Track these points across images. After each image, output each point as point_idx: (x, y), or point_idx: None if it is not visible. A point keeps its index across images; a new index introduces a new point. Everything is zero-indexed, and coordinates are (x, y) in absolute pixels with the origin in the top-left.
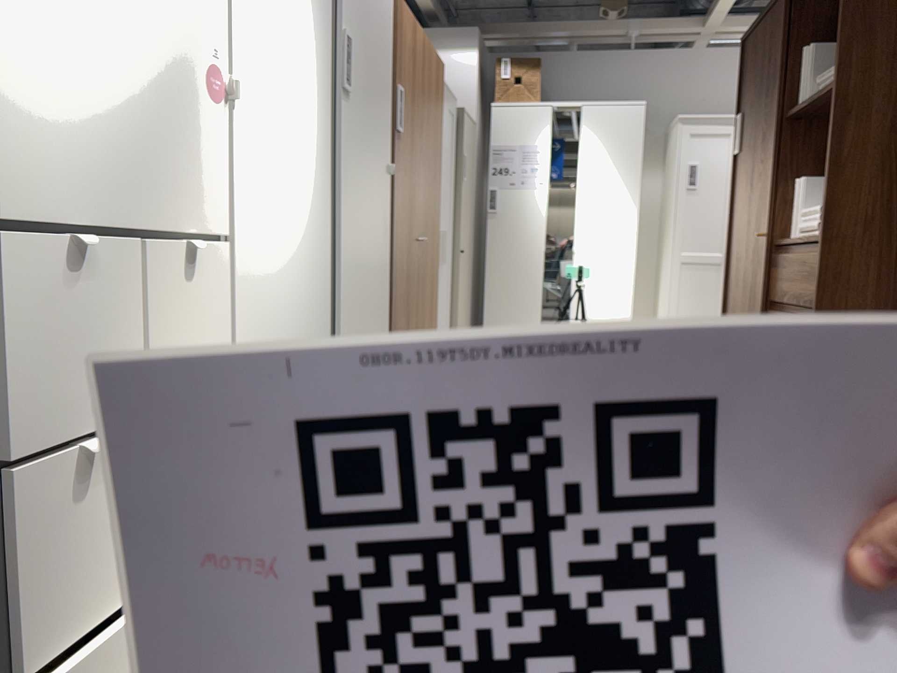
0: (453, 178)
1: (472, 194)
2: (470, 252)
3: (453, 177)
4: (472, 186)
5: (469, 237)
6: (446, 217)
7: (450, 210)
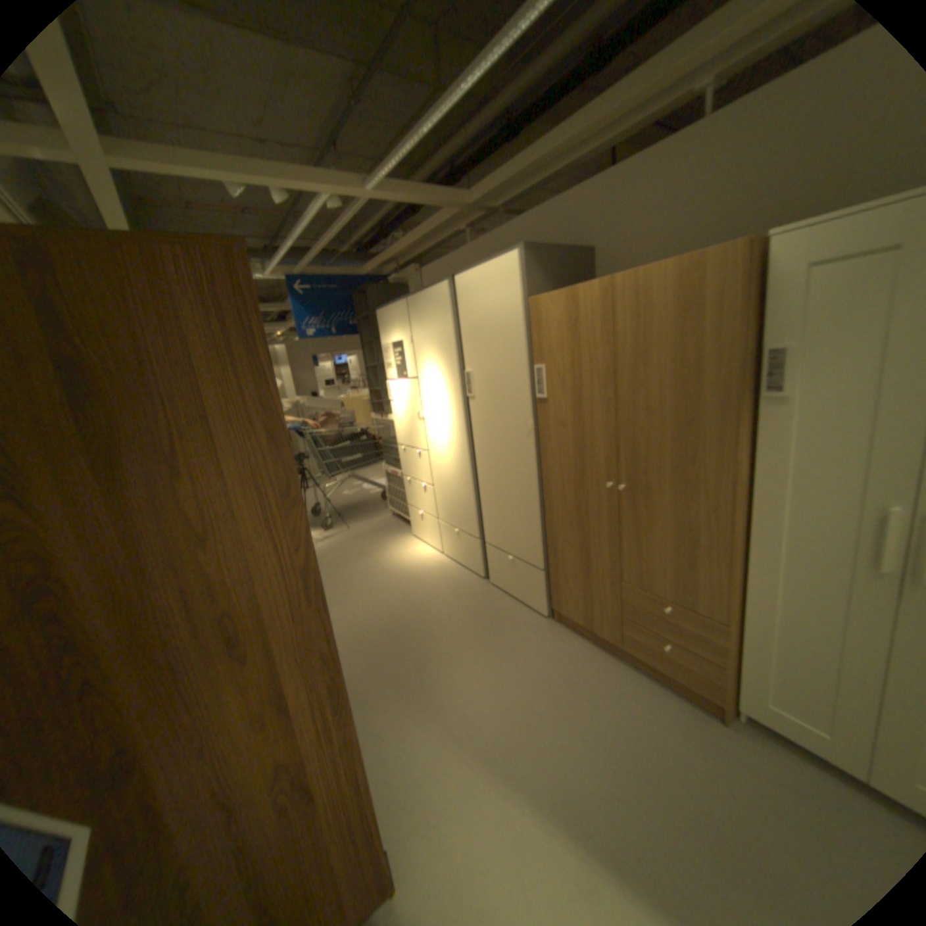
0: None
1: None
2: None
3: None
4: None
5: None
6: None
7: None
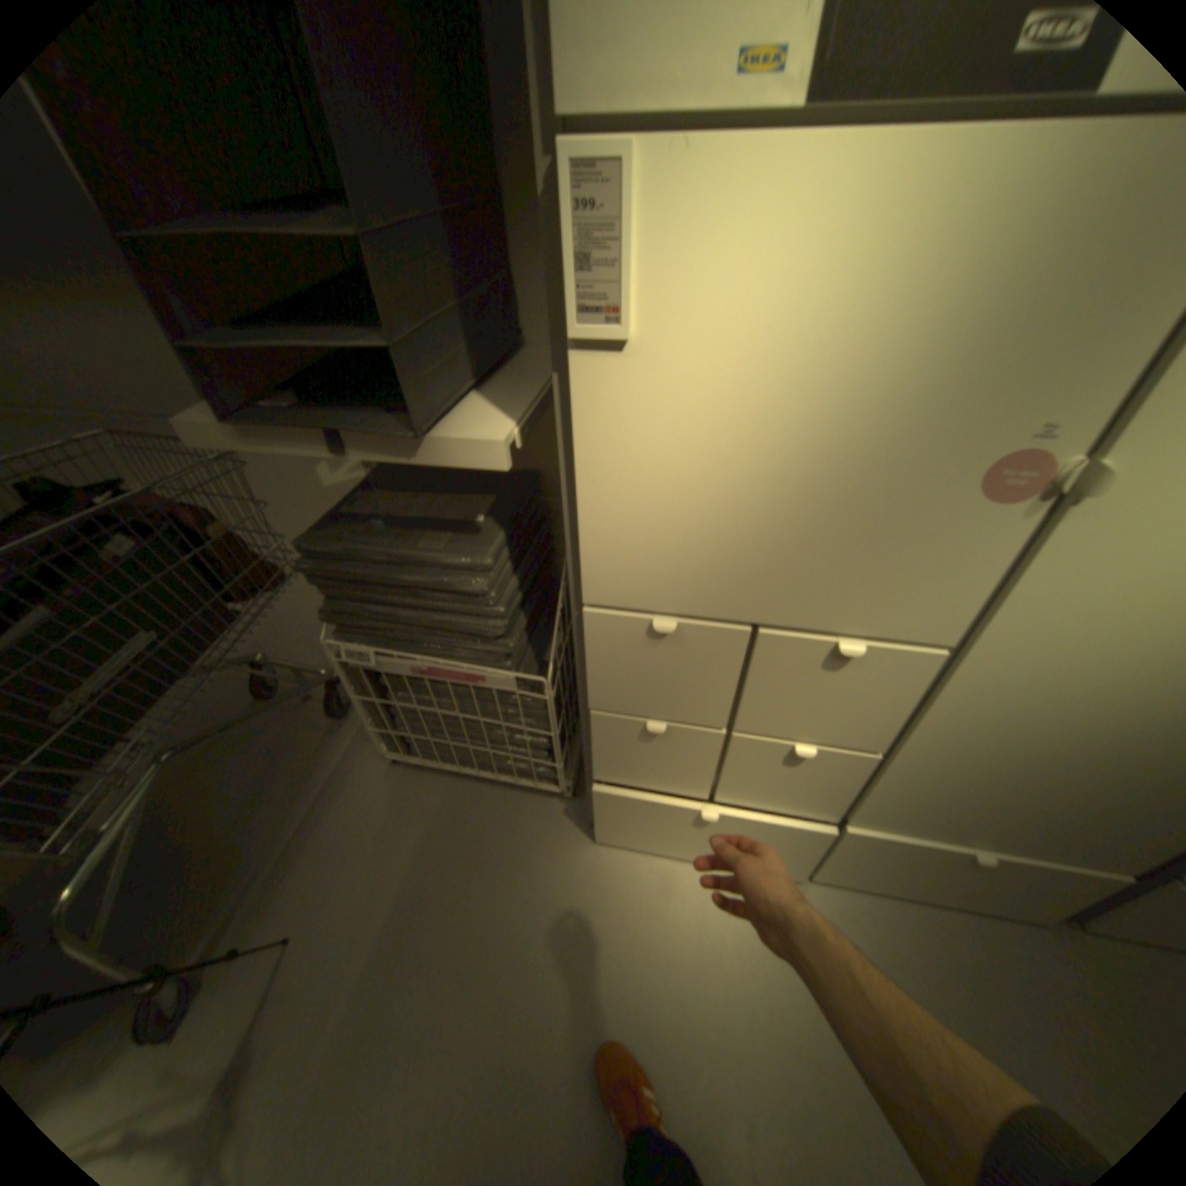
0: None
1: None
2: None
3: None
4: None
5: None
6: None
7: None
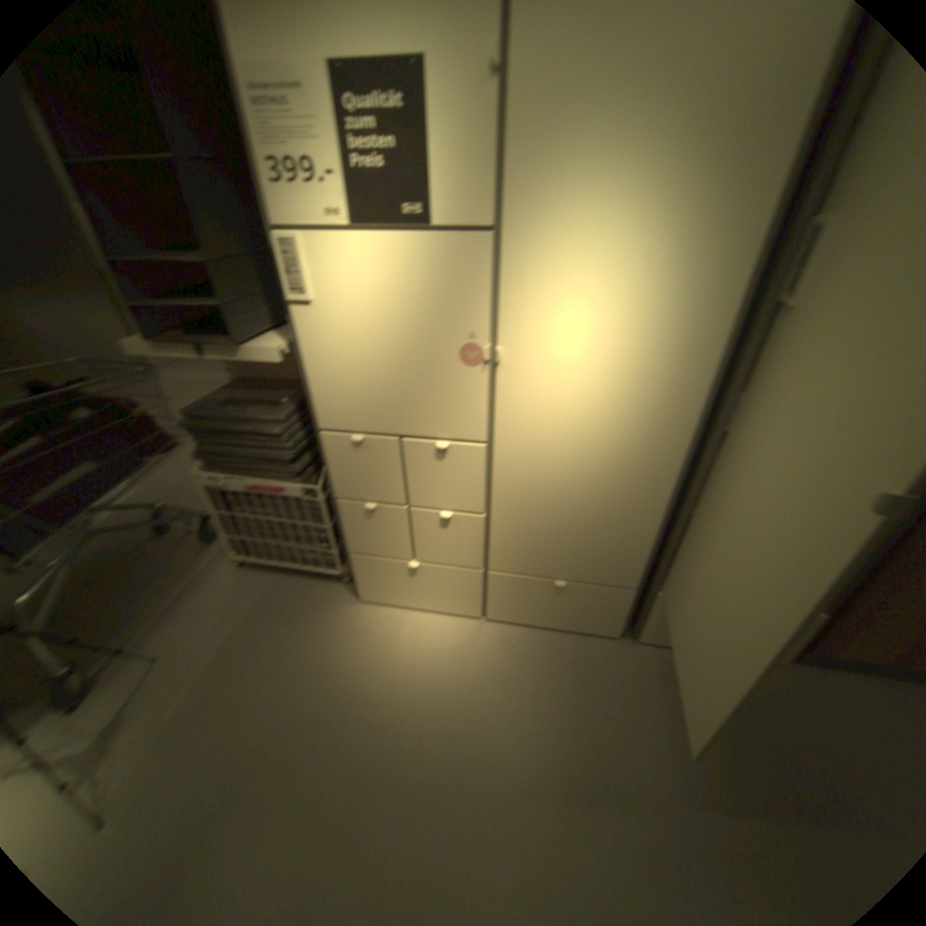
0: None
1: None
2: None
3: None
4: None
5: None
6: None
7: None
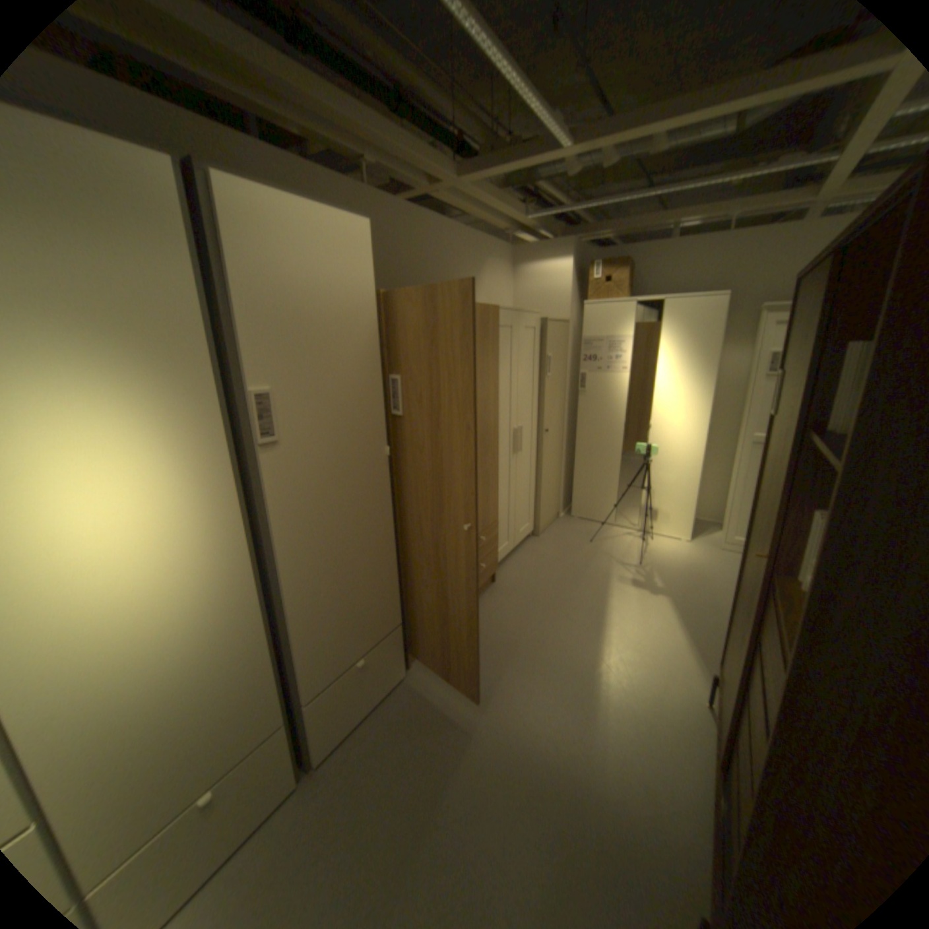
0: (536, 378)
1: (562, 380)
2: (561, 424)
3: (535, 378)
4: (564, 374)
5: (559, 414)
6: (527, 412)
7: (532, 404)
